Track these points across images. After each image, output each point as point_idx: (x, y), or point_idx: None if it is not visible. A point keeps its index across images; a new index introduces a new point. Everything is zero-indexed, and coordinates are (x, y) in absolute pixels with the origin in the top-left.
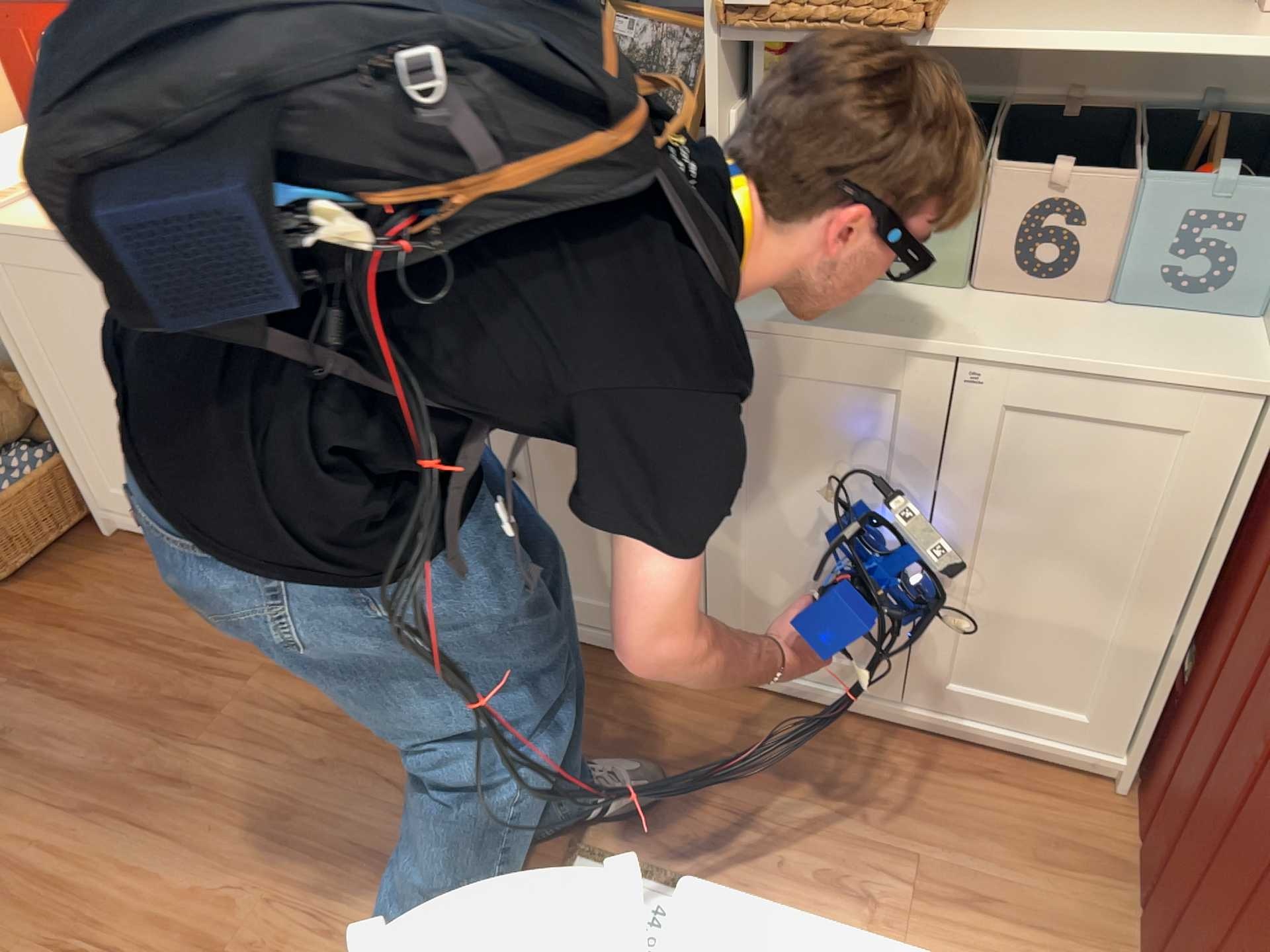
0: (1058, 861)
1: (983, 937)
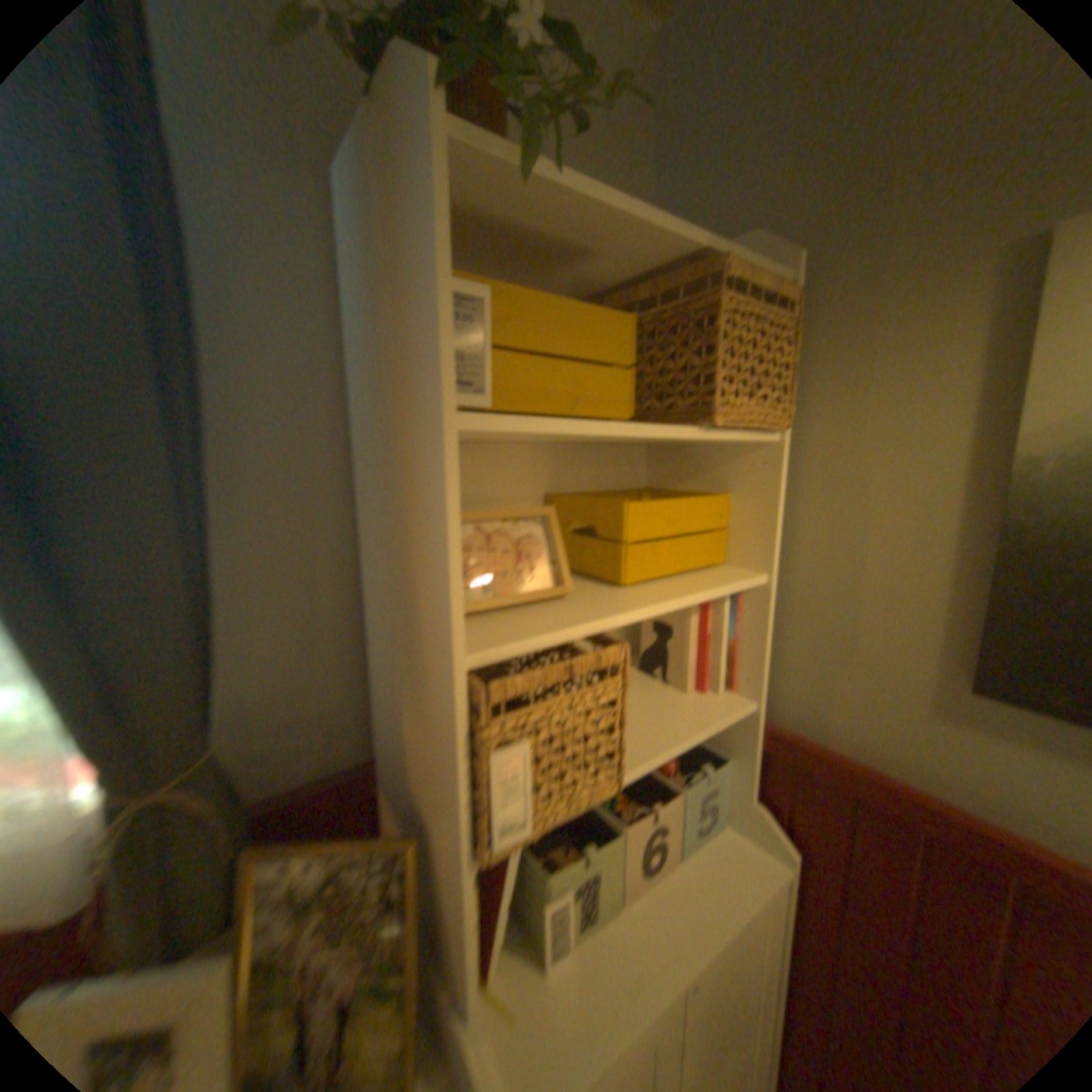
0: None
1: None
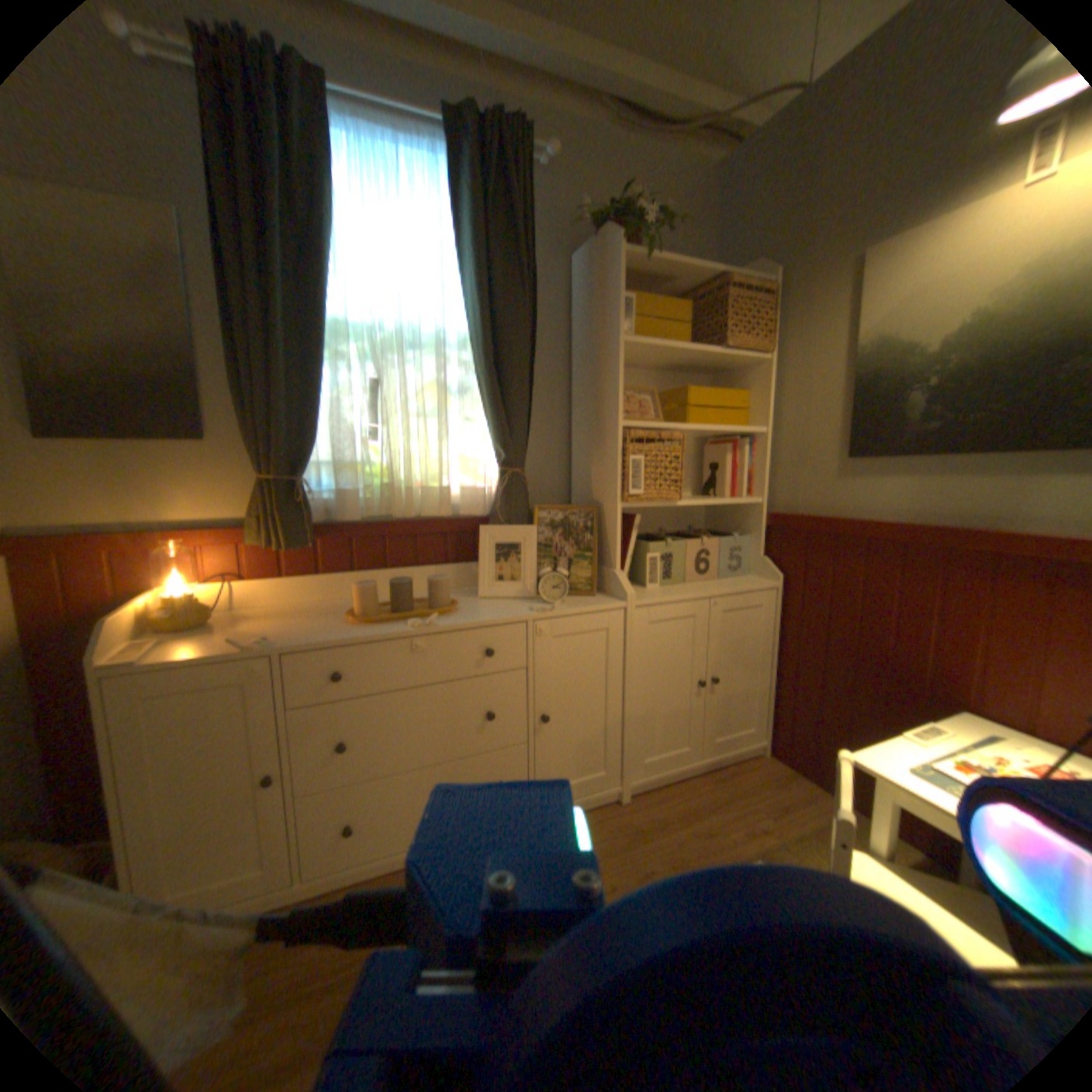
0: (789, 788)
1: (808, 822)
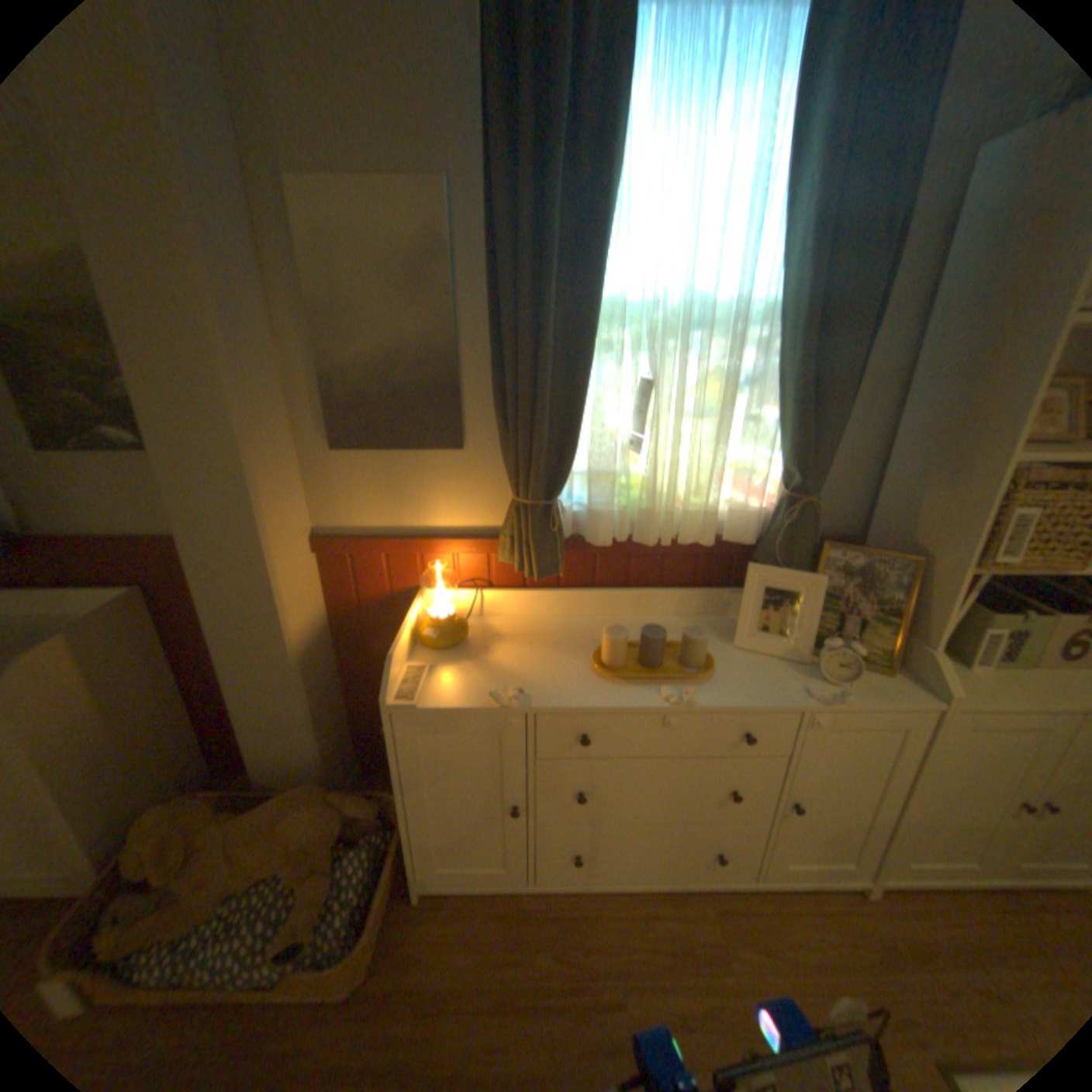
0: None
1: None
